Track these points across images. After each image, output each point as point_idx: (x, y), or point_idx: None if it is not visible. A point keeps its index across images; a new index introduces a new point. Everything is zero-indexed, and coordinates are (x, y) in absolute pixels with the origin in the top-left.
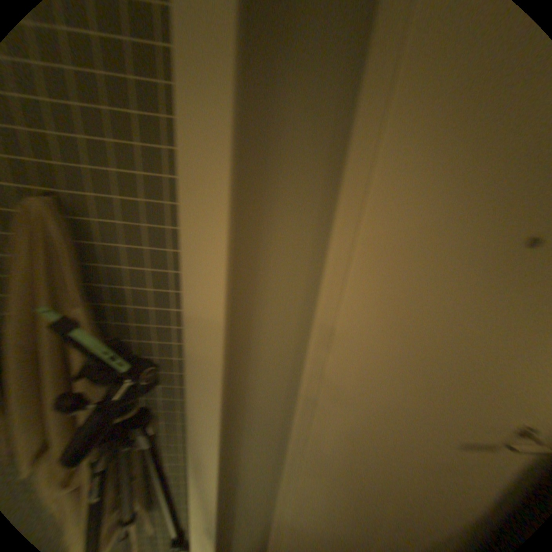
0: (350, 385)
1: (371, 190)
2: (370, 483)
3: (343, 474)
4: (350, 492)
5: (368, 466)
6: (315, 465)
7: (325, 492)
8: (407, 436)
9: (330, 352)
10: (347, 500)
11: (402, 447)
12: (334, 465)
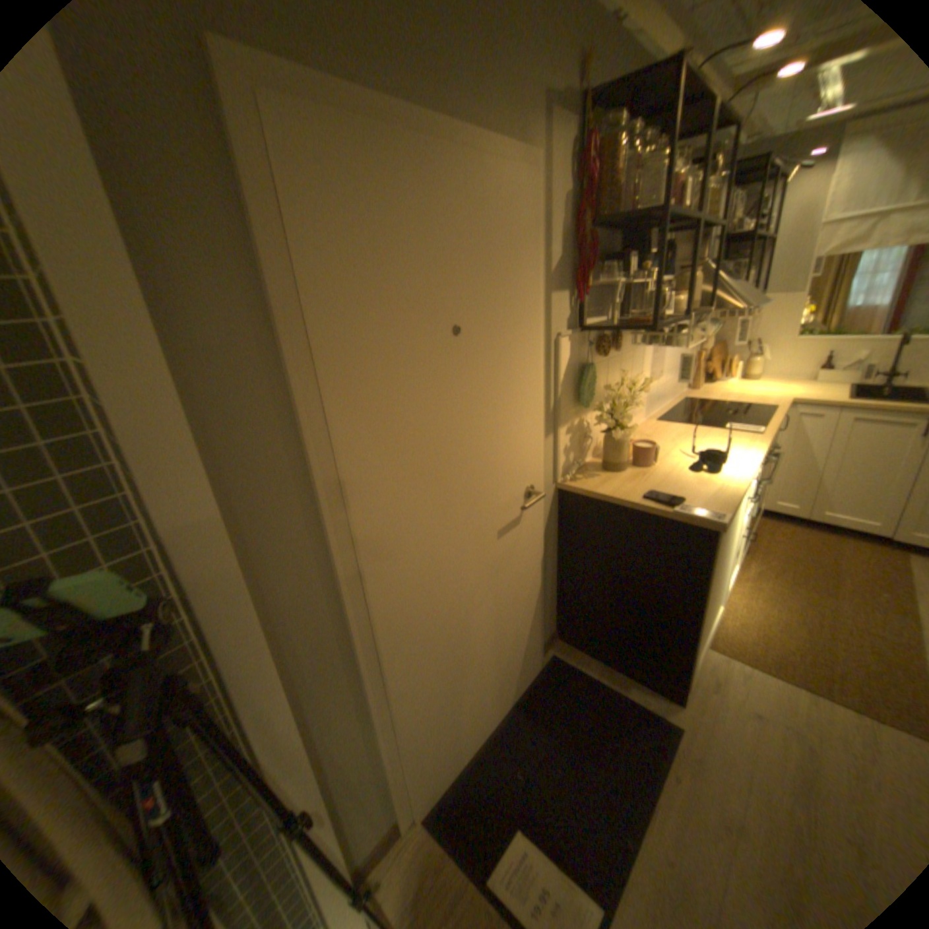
0: (385, 531)
1: (310, 320)
2: (451, 626)
3: (425, 635)
4: (440, 649)
5: (441, 607)
6: (394, 645)
7: (418, 669)
8: (456, 552)
9: (350, 506)
10: (441, 661)
11: (458, 566)
12: (412, 631)
